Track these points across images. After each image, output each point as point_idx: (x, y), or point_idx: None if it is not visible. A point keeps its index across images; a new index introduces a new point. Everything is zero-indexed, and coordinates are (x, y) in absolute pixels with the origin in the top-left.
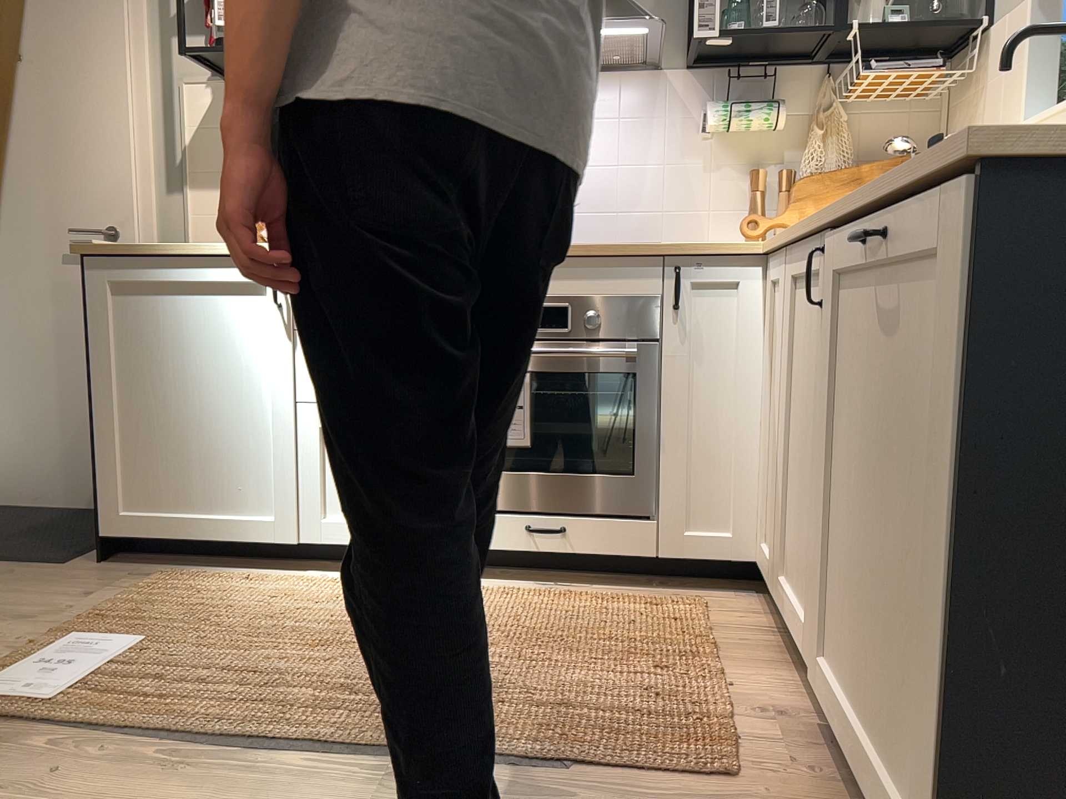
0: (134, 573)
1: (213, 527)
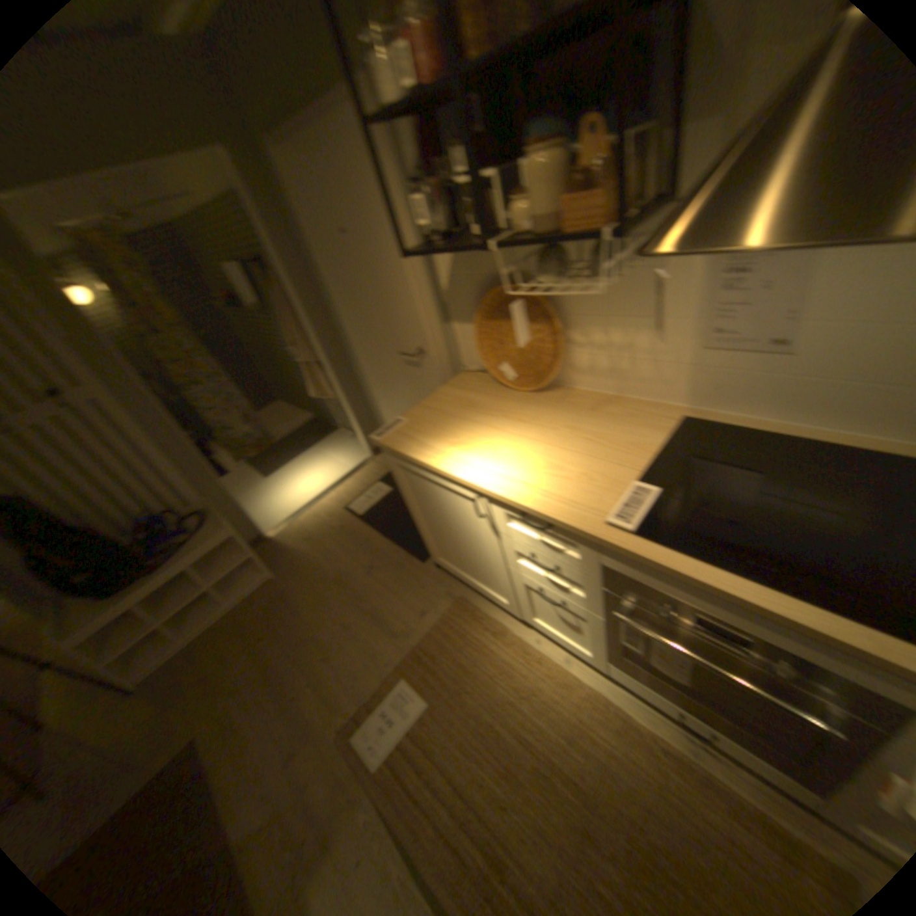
0: (445, 588)
1: (476, 587)
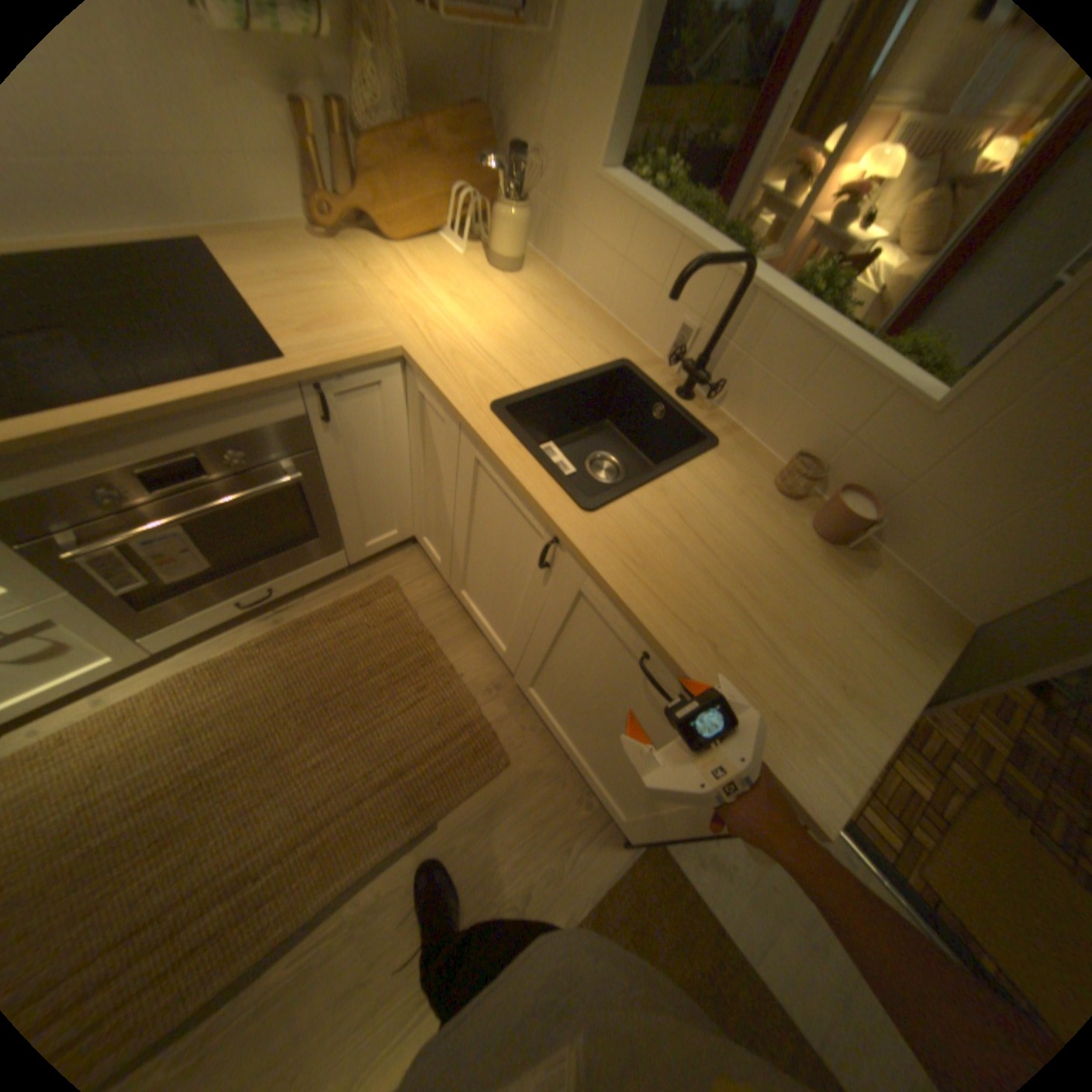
0: None
1: None
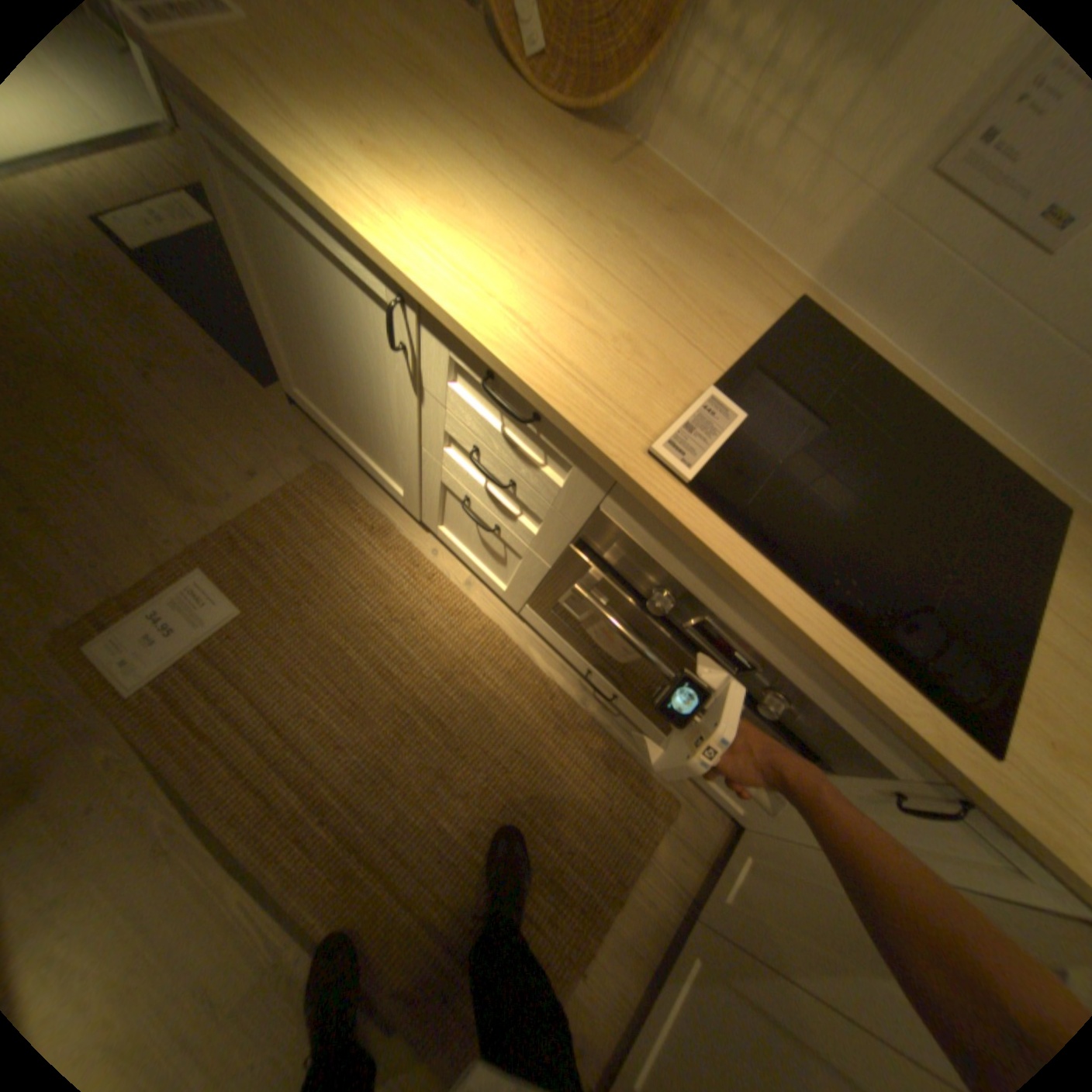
0: (307, 444)
1: (360, 460)
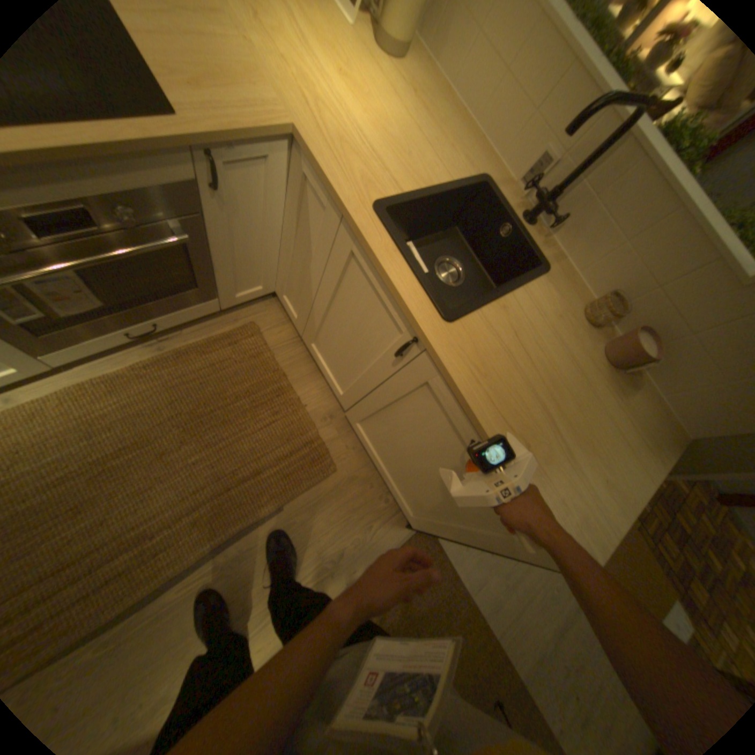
0: None
1: None
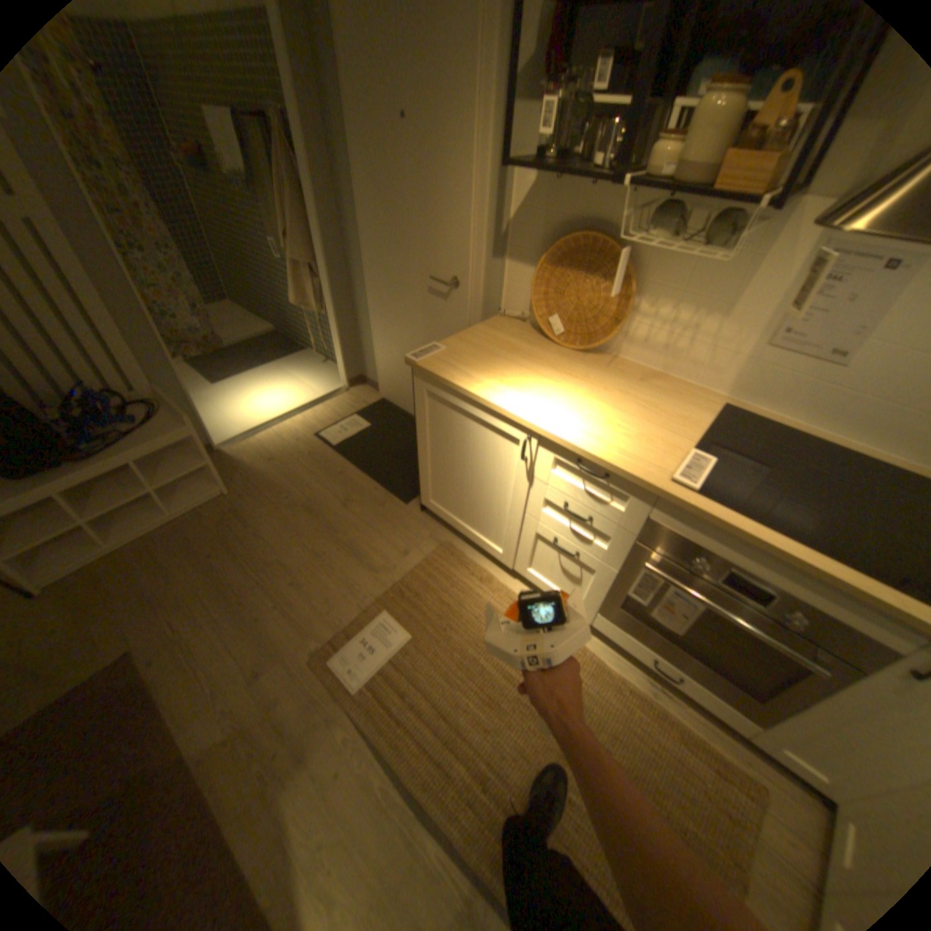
0: (433, 533)
1: (471, 535)
